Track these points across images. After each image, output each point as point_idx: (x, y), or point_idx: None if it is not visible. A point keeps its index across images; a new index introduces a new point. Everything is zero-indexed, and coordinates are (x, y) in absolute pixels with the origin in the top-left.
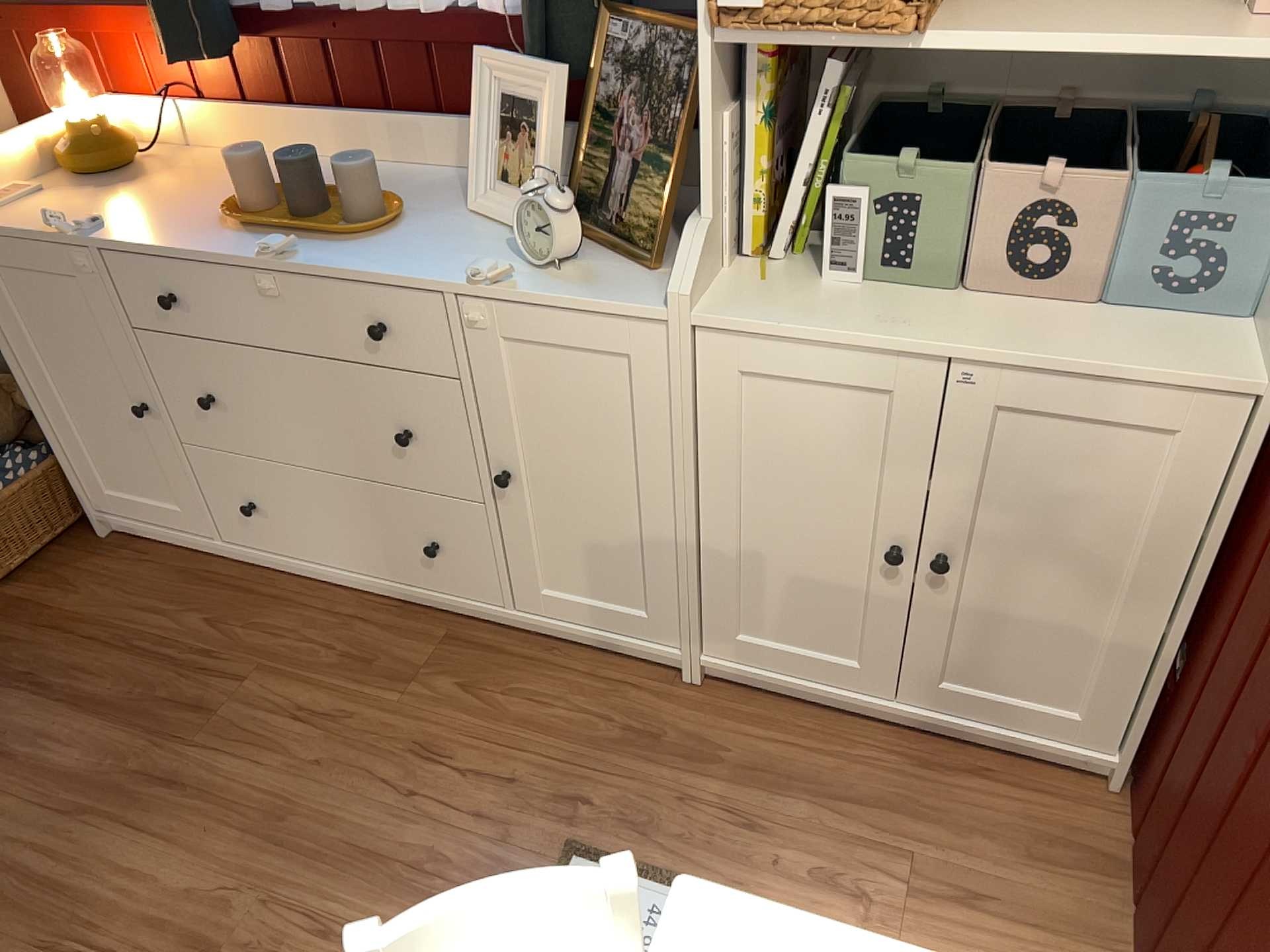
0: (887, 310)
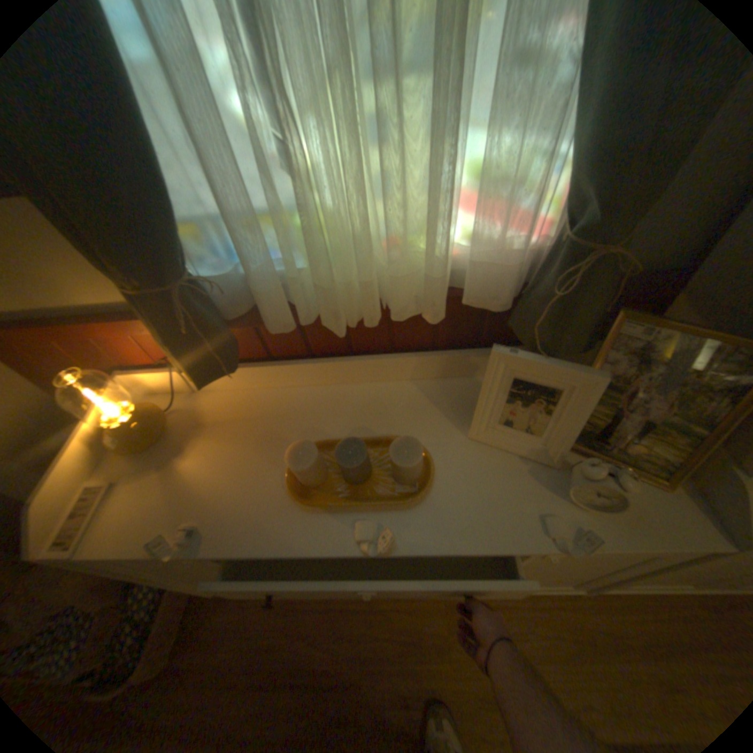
0: None
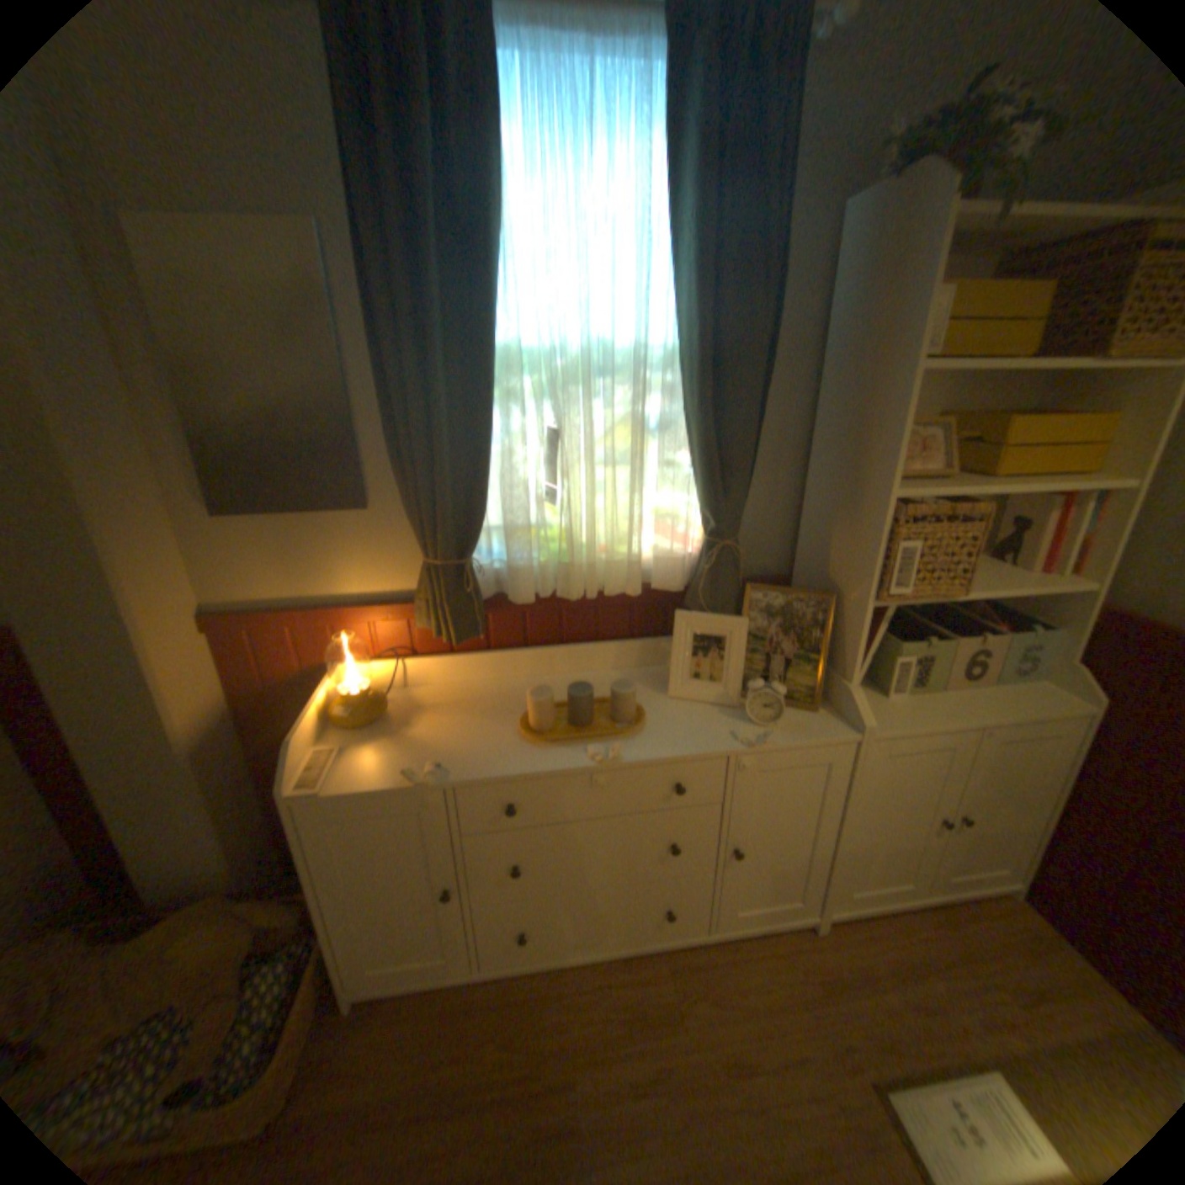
0: (936, 712)
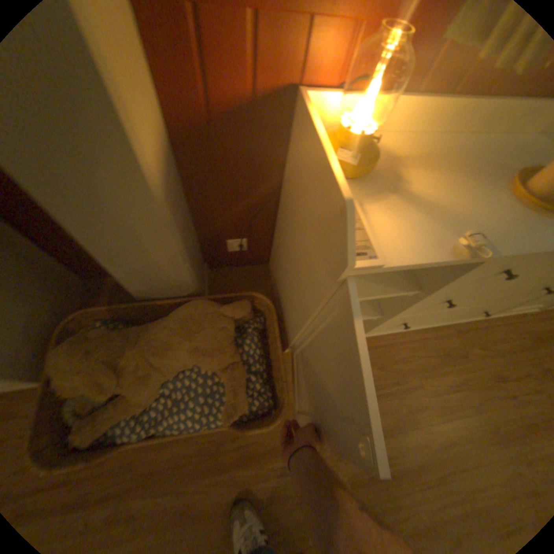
0: None
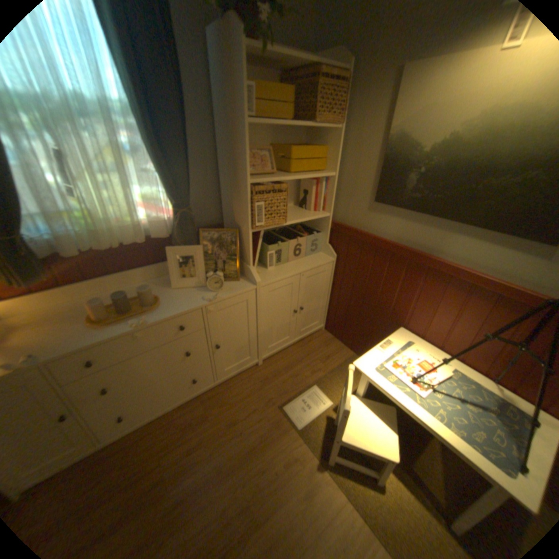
0: (284, 270)
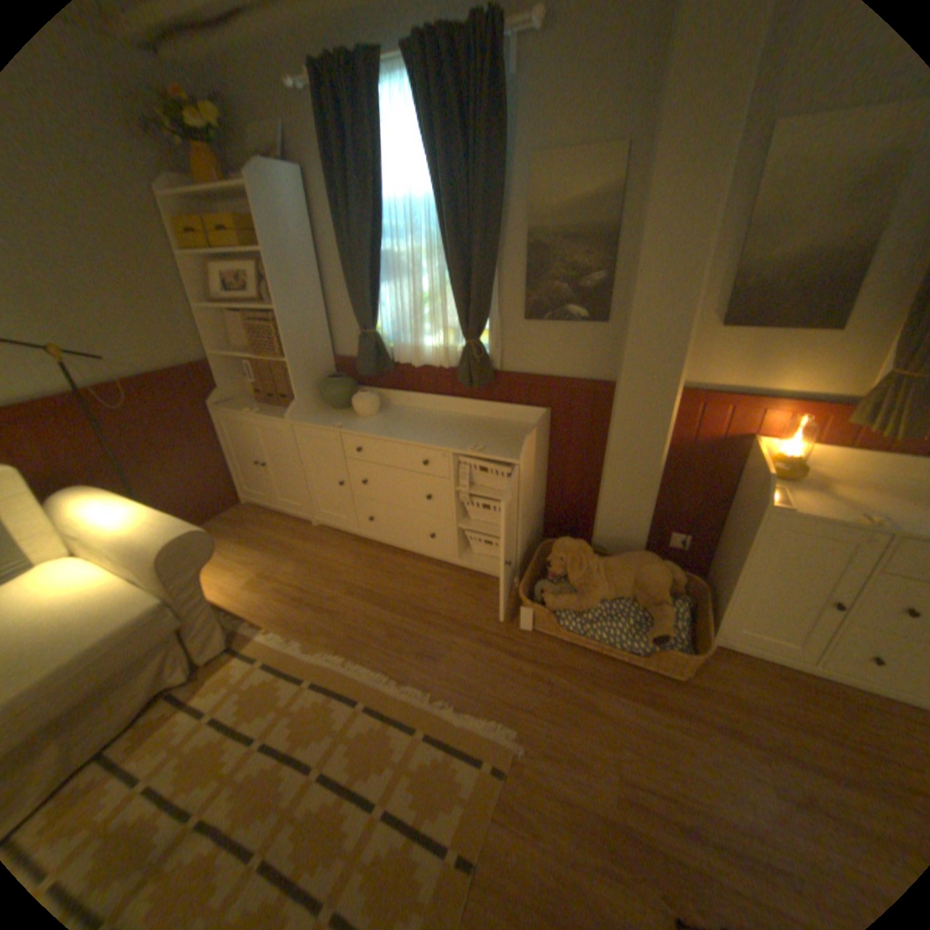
0: None
